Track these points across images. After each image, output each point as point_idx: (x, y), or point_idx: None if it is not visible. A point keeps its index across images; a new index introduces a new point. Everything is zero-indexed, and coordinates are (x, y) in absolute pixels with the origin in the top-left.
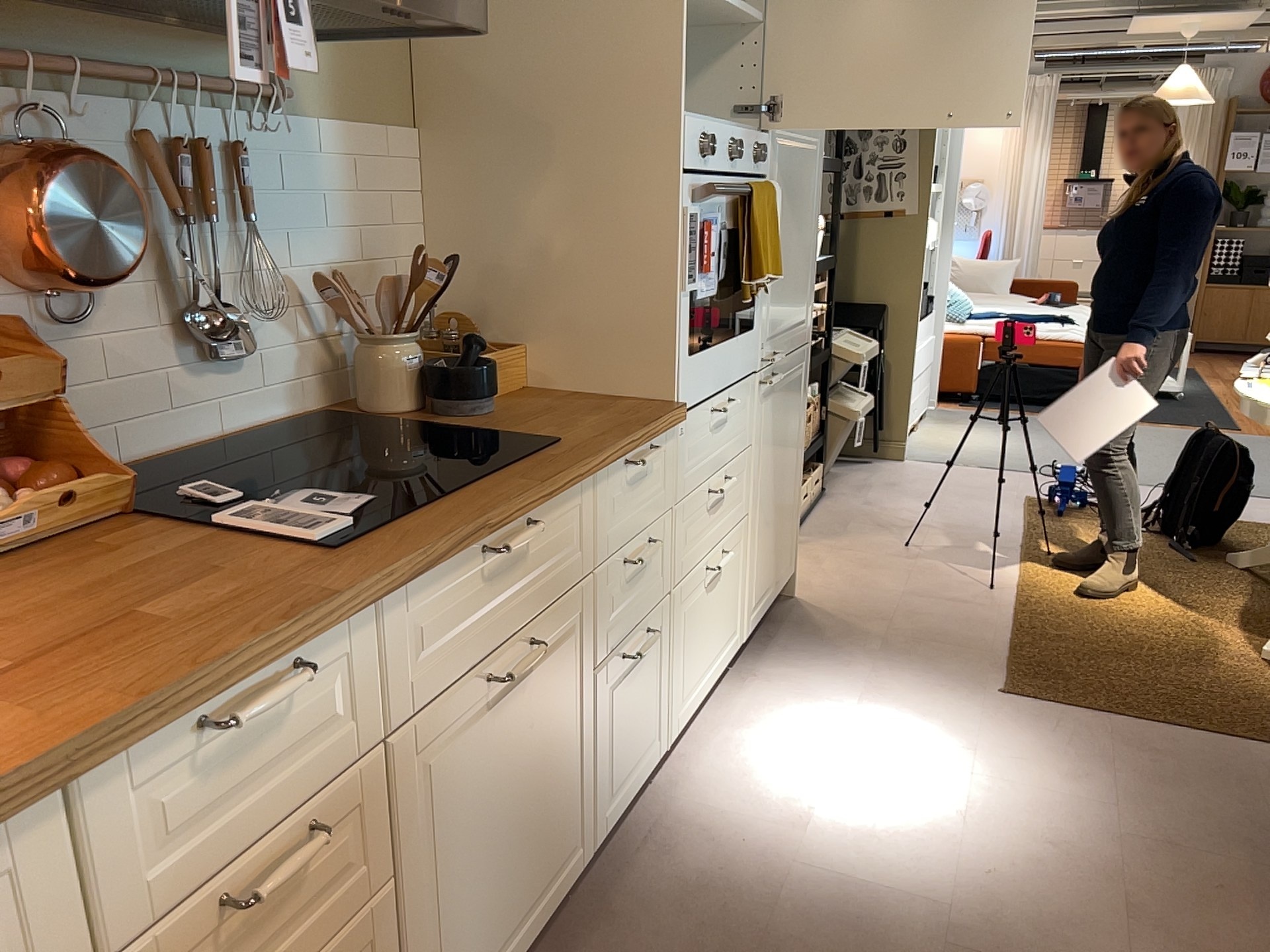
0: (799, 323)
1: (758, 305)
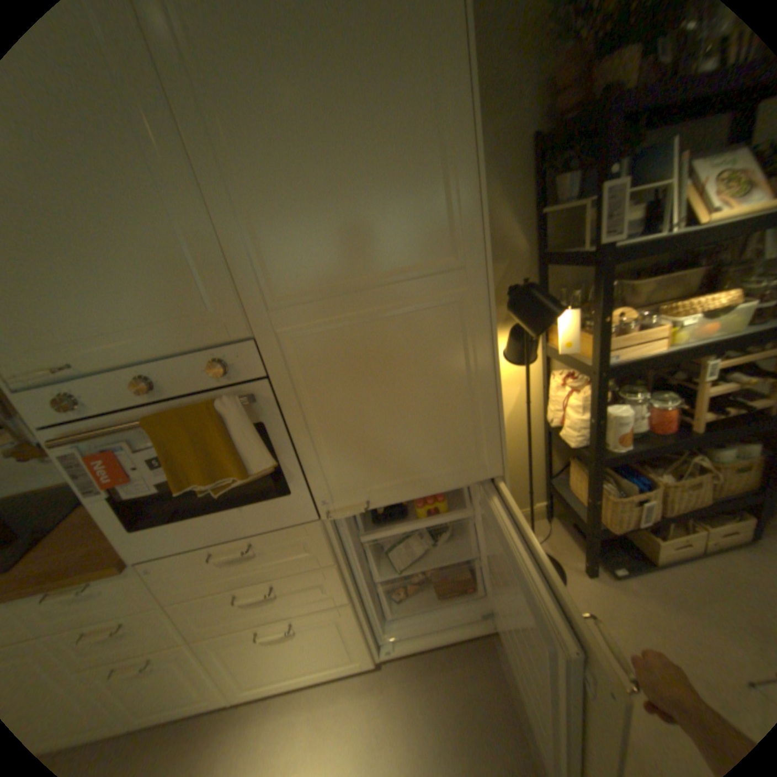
0: (448, 469)
1: (290, 478)
